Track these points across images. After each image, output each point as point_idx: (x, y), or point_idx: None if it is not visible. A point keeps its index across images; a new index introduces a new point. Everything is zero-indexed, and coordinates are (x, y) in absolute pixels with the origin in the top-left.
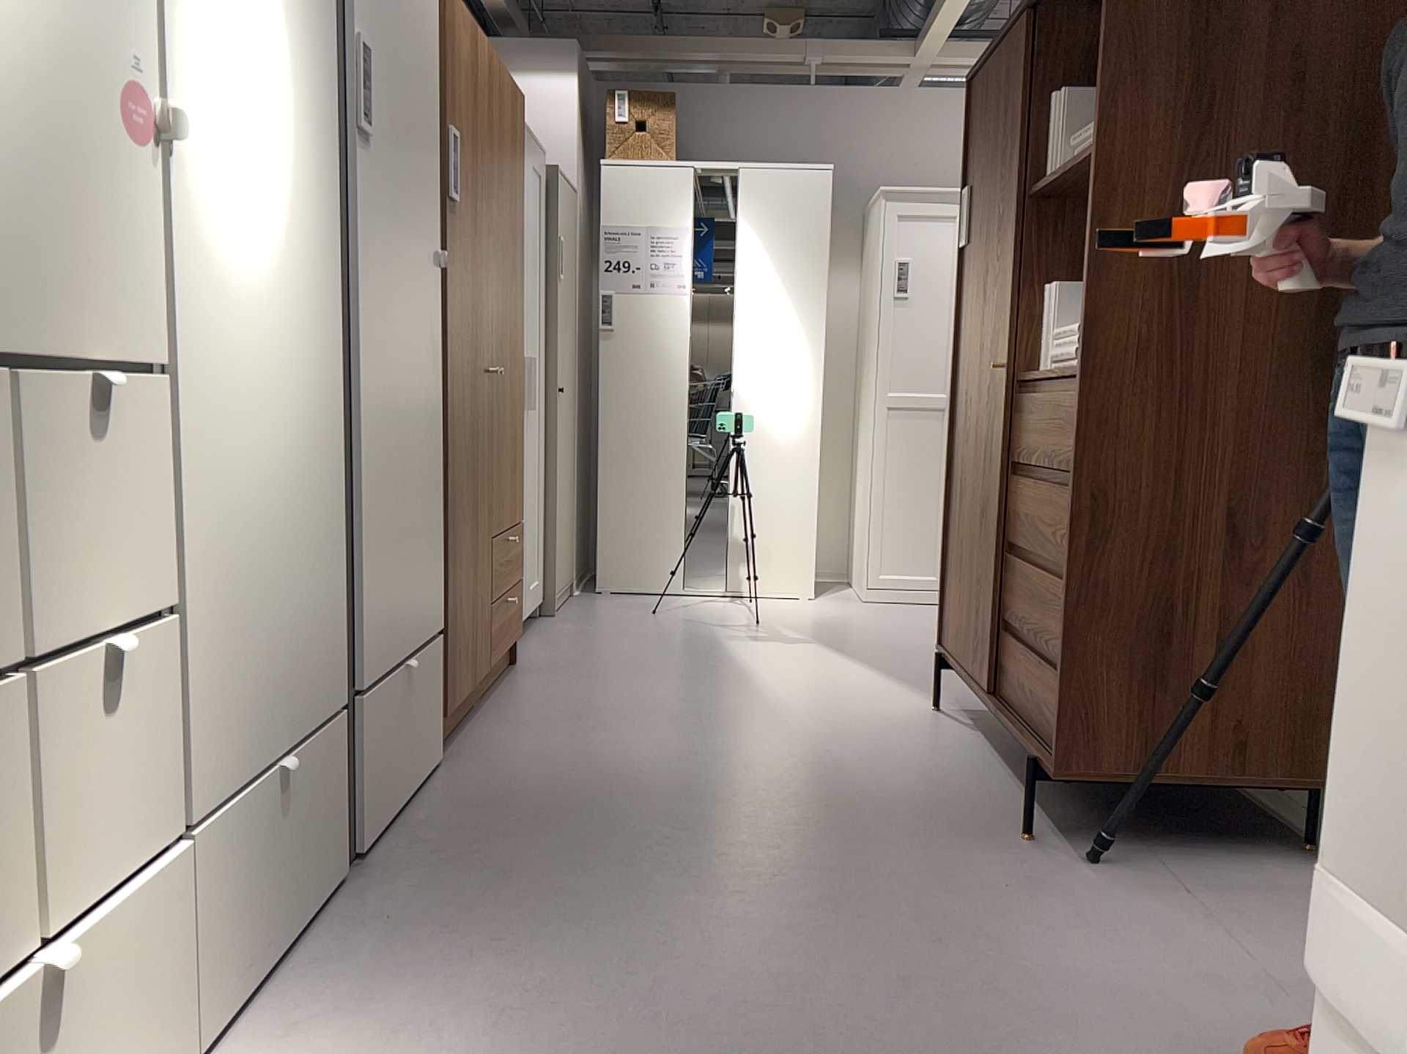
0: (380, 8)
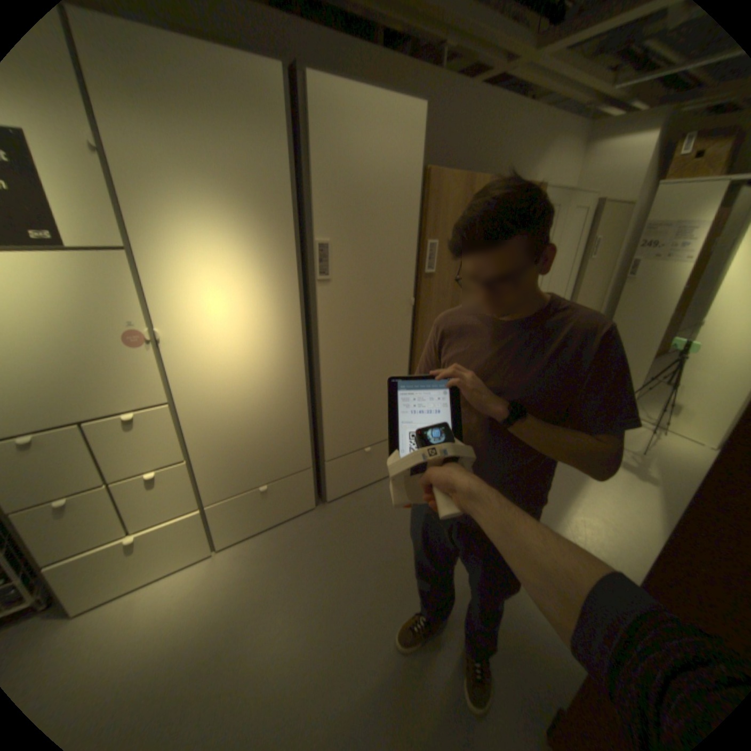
0: (346, 218)
